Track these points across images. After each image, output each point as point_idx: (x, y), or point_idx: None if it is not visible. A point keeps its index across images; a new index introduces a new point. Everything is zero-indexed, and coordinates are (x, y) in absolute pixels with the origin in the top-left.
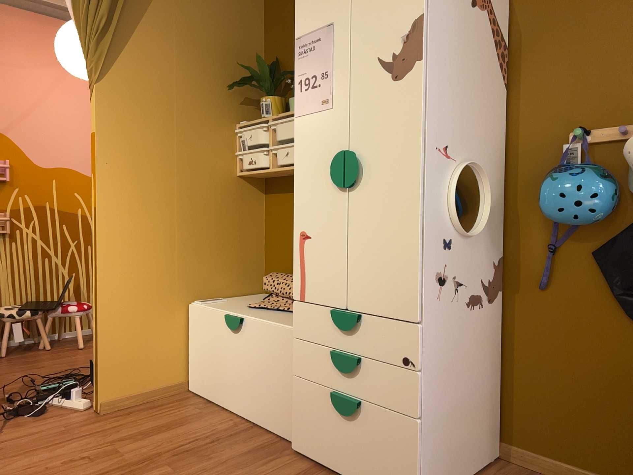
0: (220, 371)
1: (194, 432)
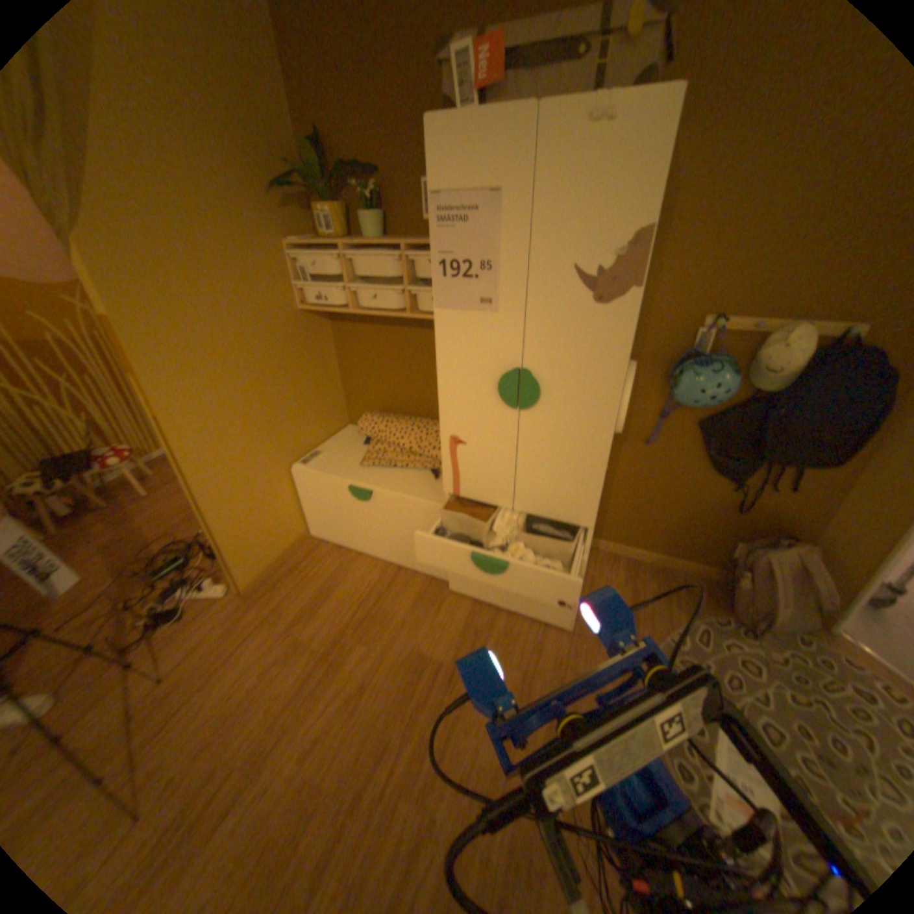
0: (350, 528)
1: (354, 594)
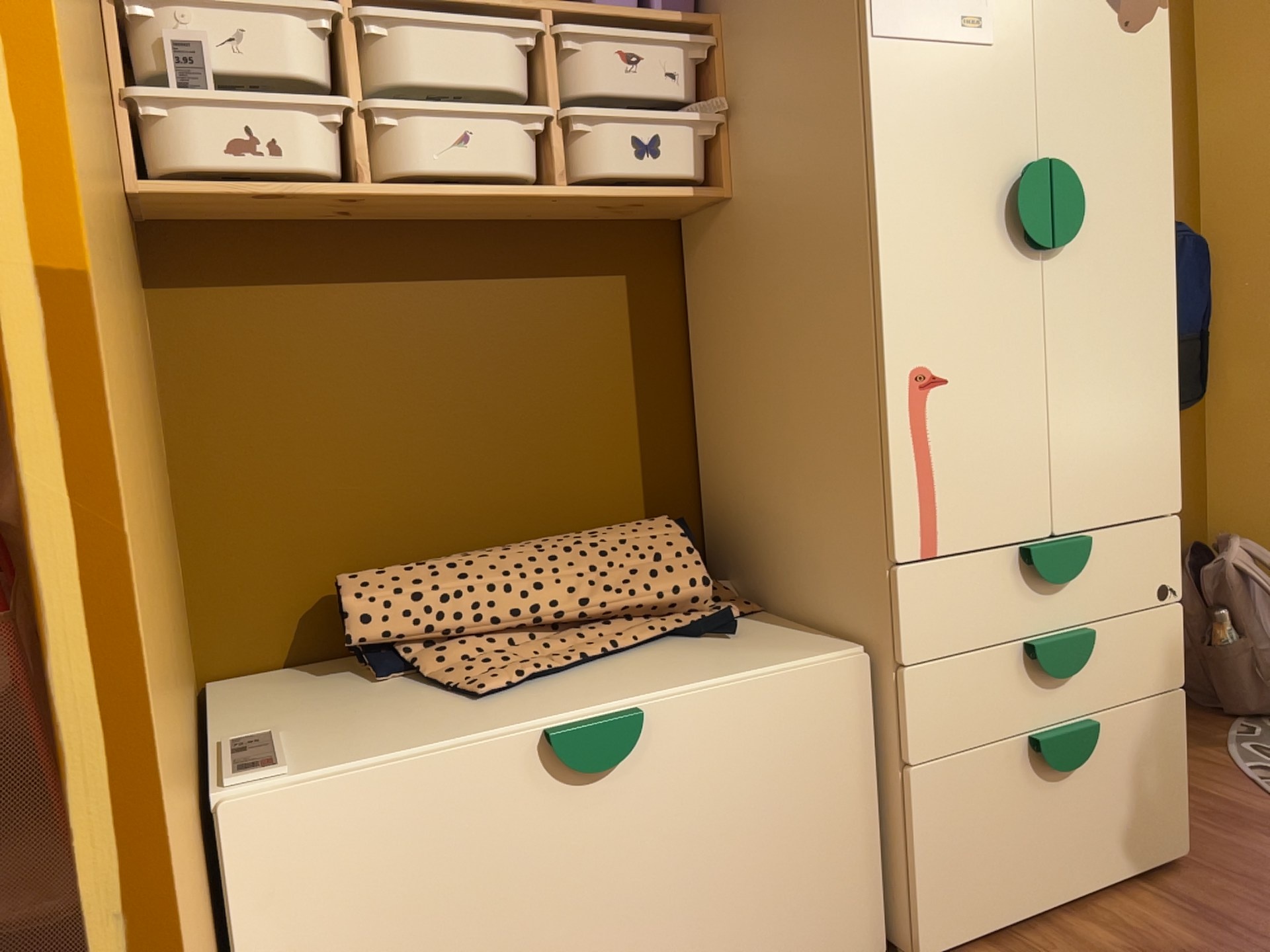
0: None
1: None
